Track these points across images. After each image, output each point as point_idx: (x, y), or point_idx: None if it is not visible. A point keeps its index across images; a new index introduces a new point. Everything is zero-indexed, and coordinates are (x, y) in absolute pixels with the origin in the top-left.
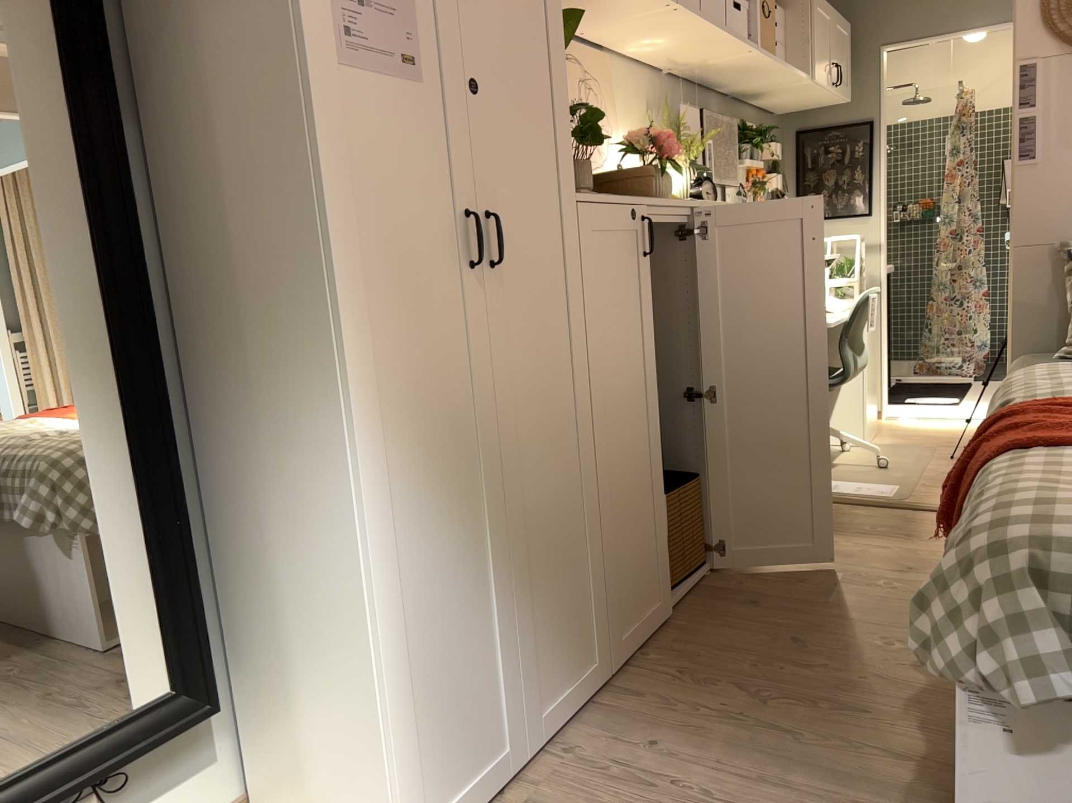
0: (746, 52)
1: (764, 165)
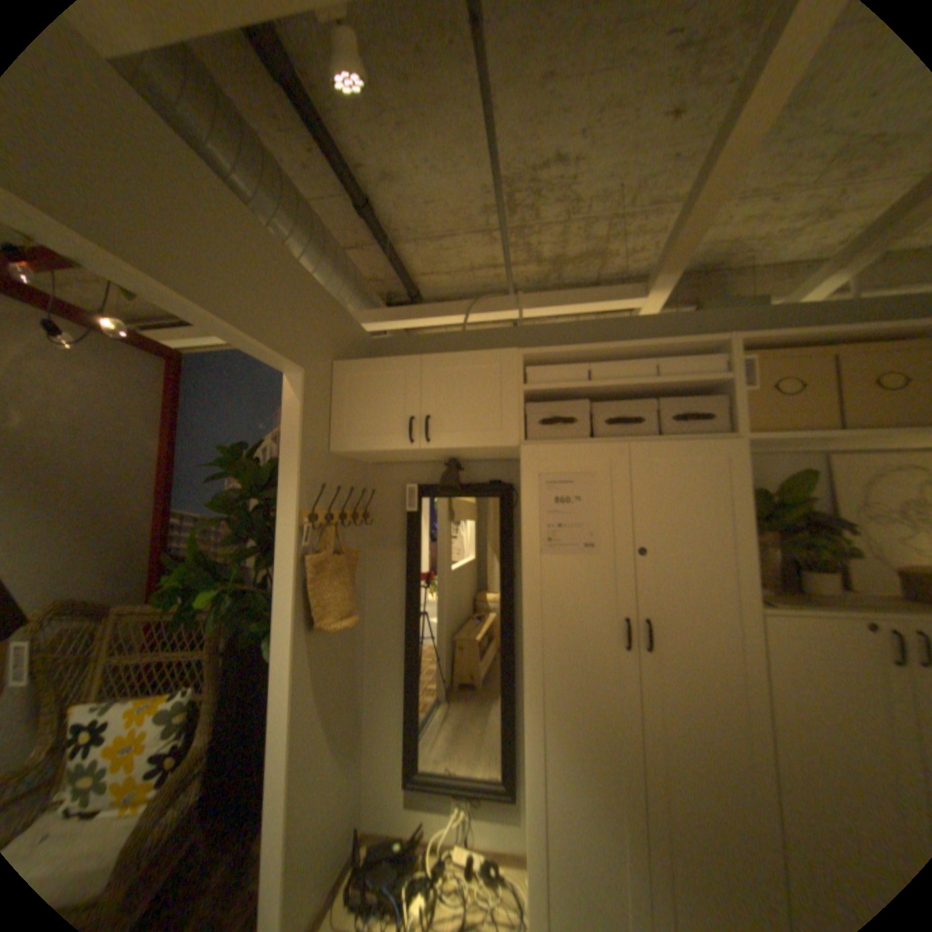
0: None
1: None
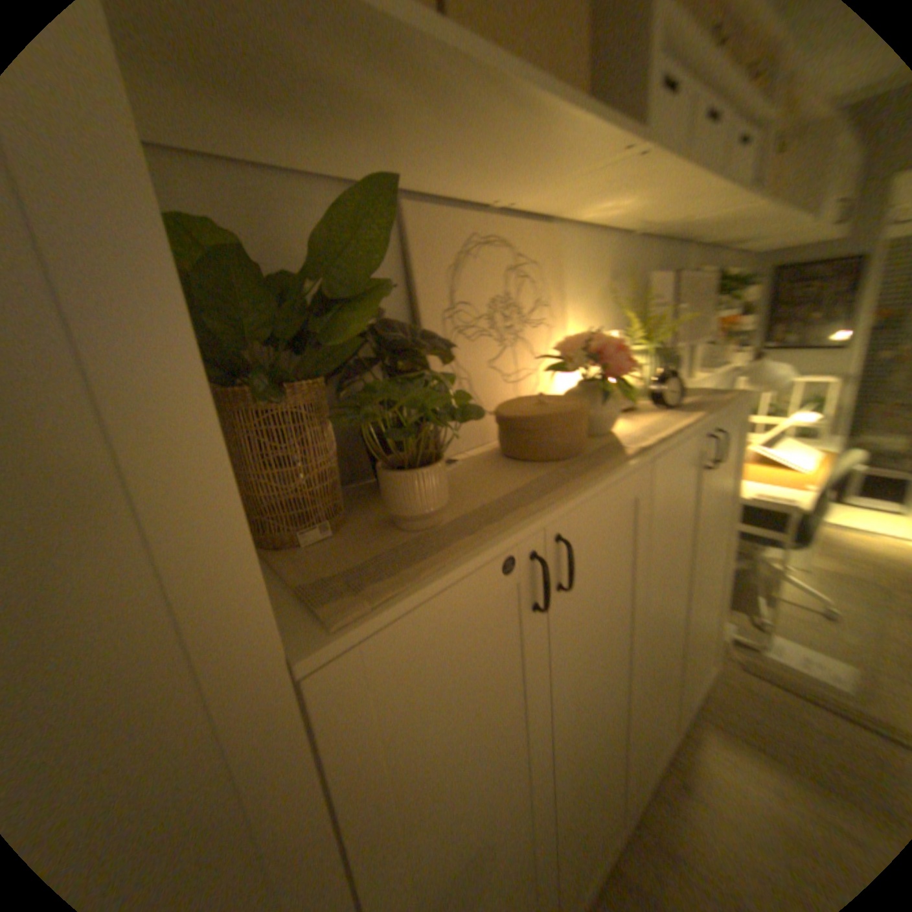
0: (750, 201)
1: (739, 306)
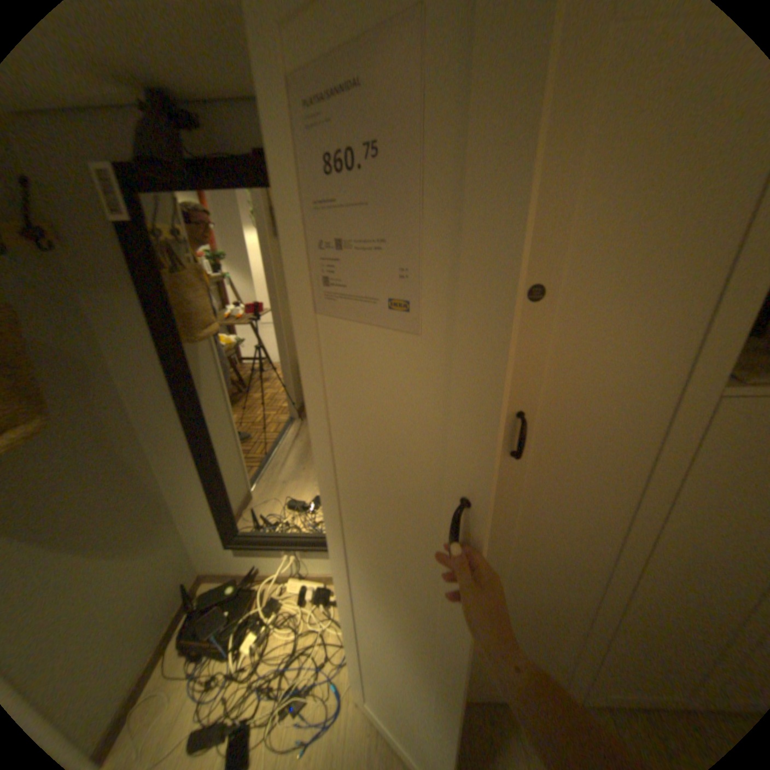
0: None
1: None
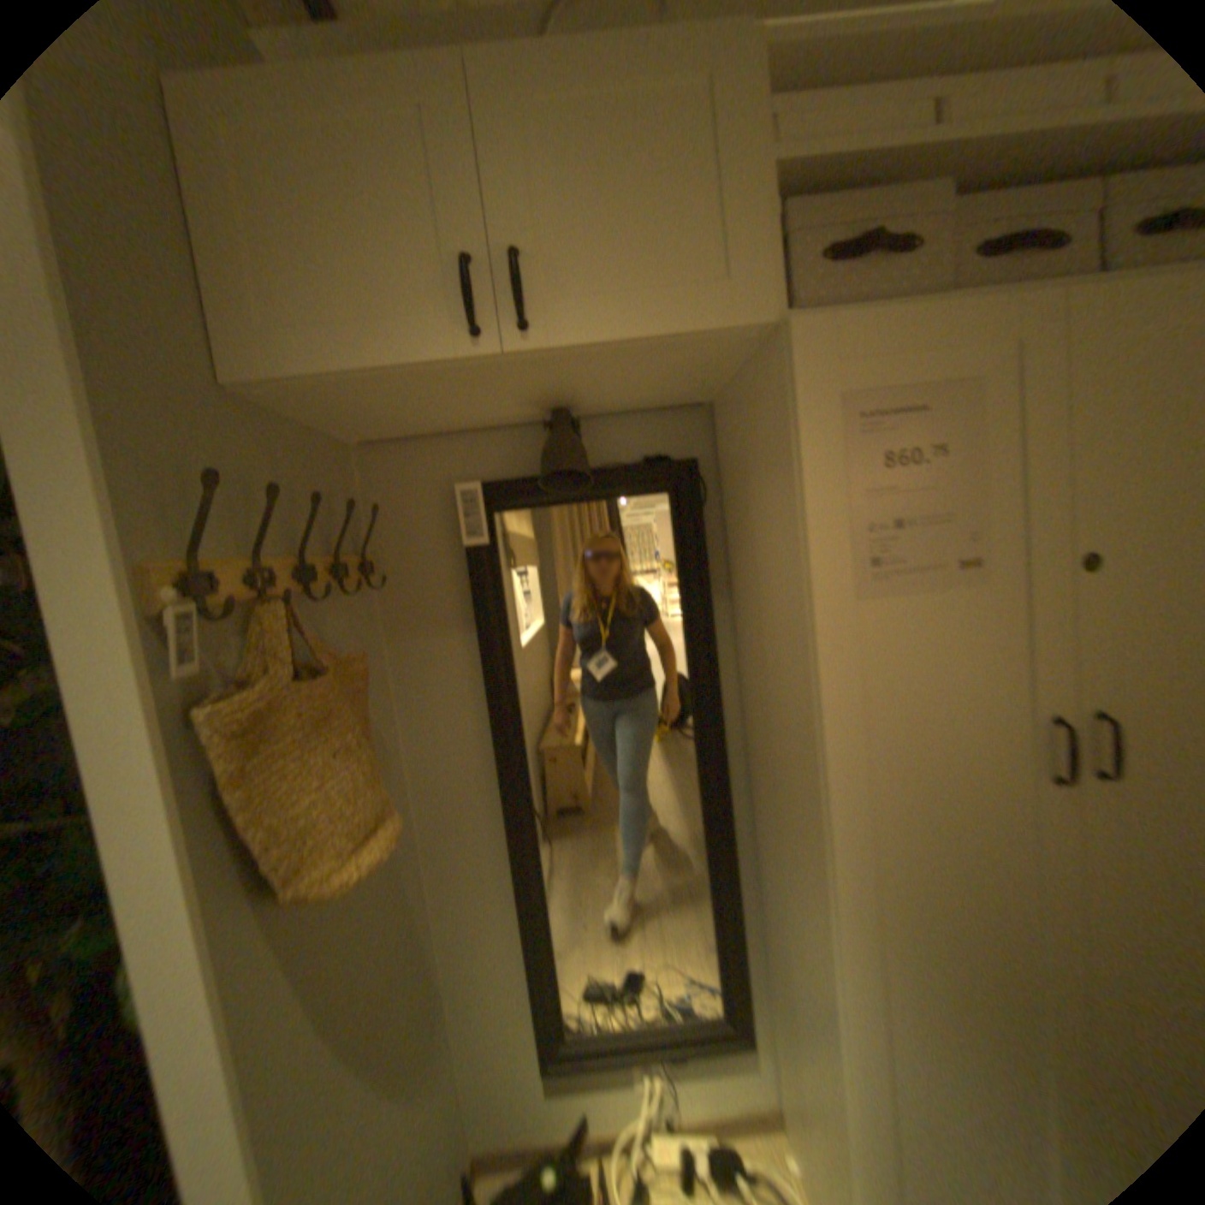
0: None
1: None
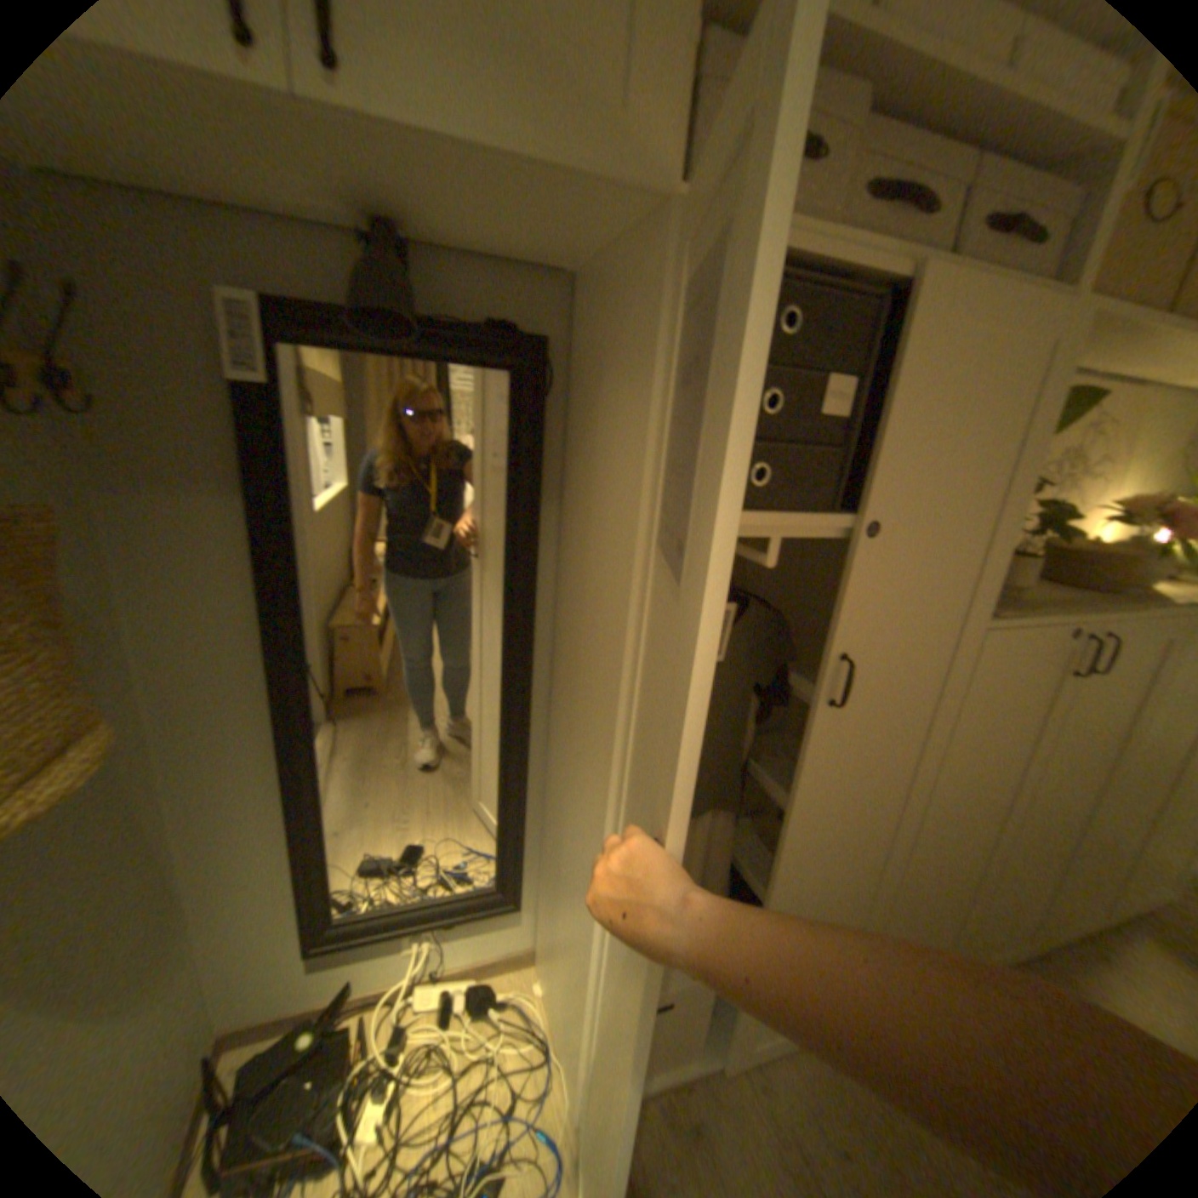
0: None
1: None
